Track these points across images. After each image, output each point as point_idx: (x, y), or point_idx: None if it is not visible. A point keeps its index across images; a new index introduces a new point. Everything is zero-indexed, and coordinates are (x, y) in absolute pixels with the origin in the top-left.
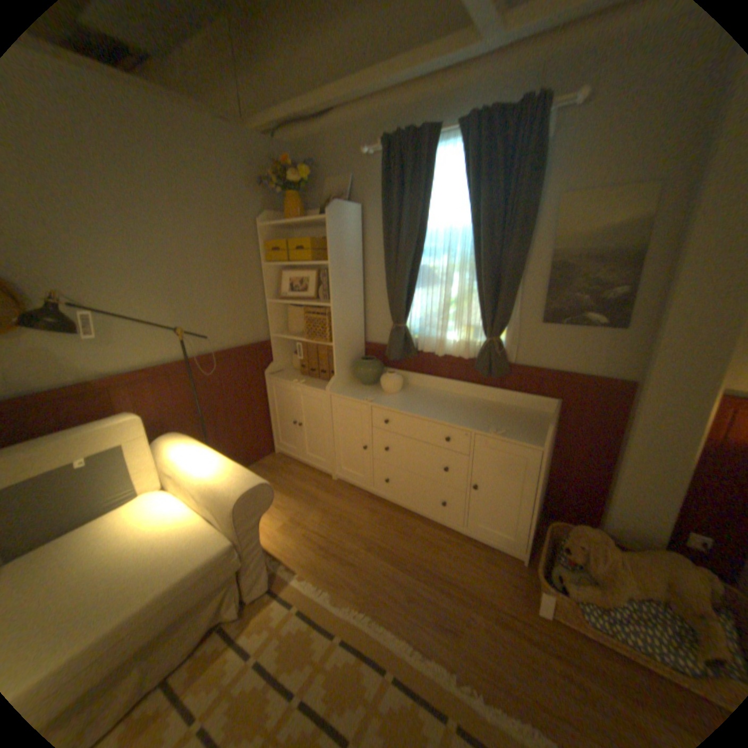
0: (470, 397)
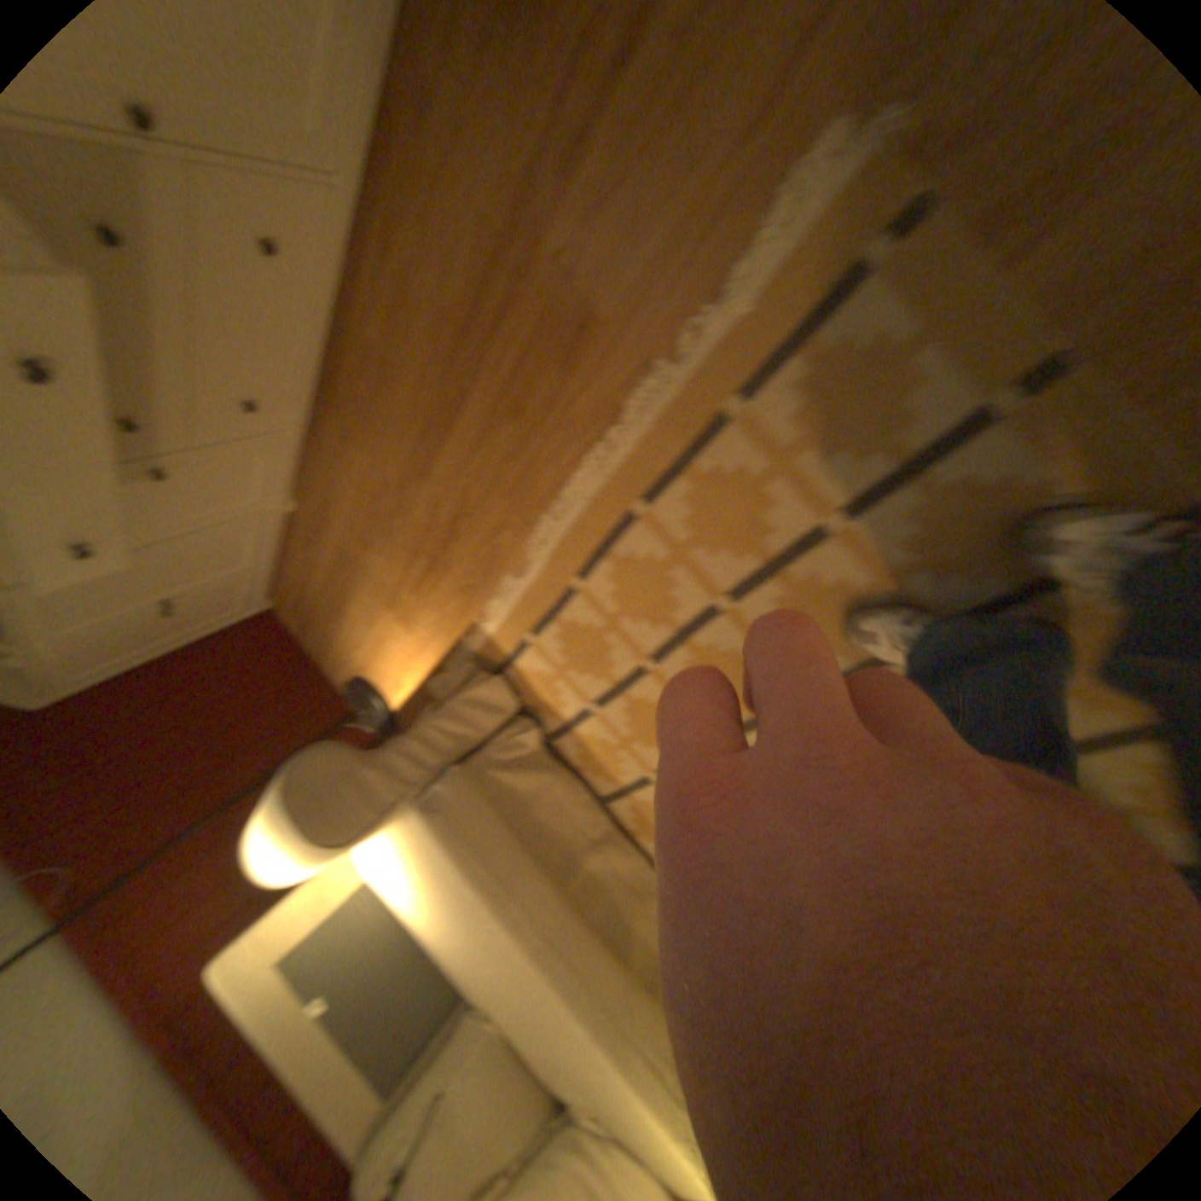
0: None
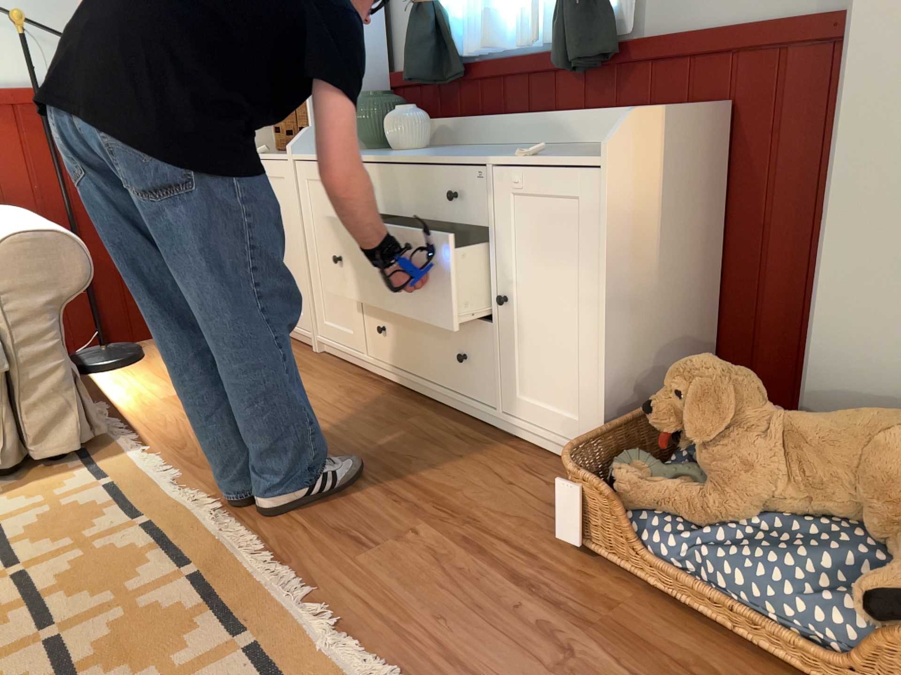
0: (556, 144)
